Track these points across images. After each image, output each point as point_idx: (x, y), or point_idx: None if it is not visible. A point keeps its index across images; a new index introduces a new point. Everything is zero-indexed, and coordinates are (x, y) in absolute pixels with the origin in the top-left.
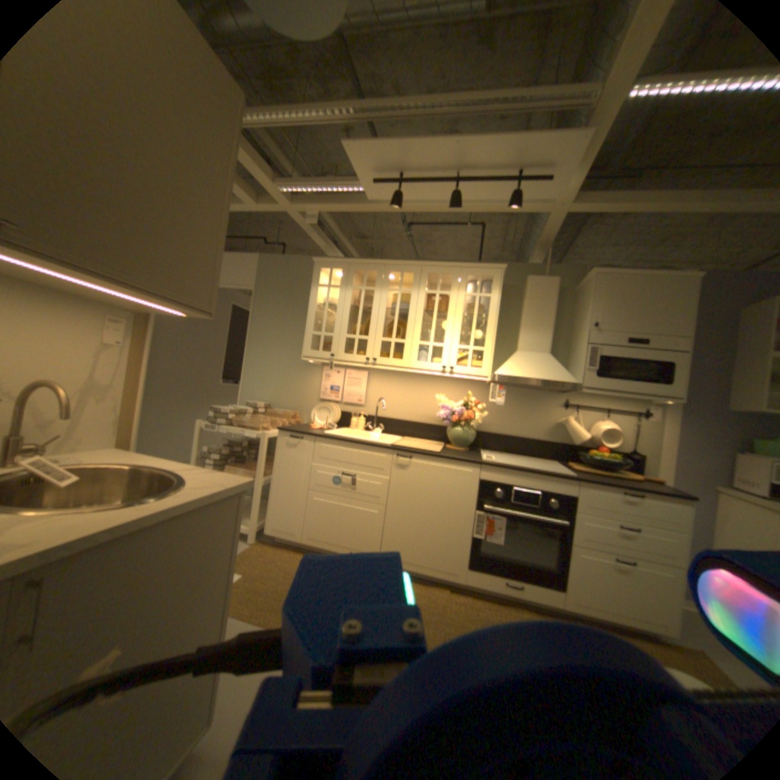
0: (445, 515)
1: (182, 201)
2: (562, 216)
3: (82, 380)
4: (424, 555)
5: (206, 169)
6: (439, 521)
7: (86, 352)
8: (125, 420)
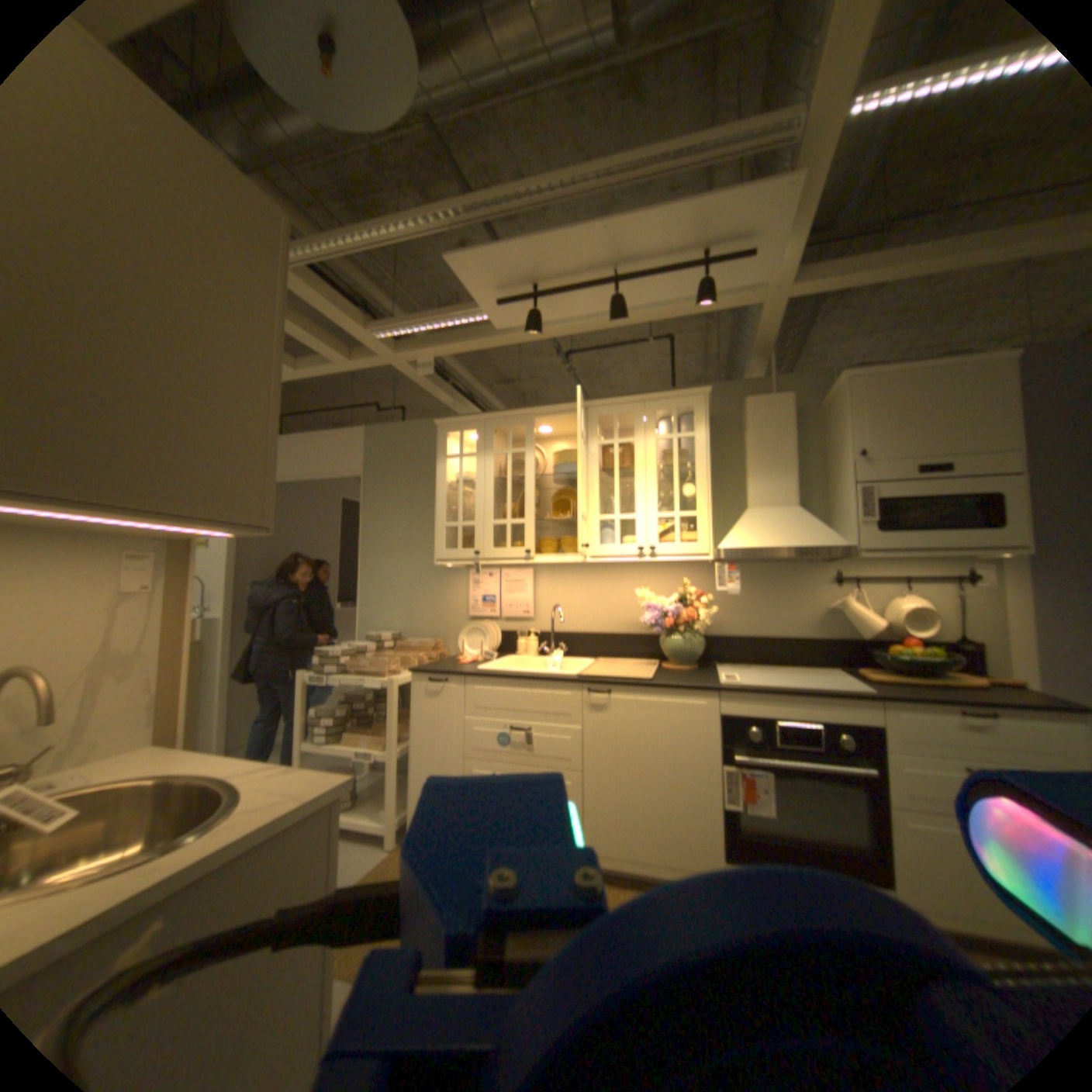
0: (677, 777)
1: (202, 373)
2: (782, 304)
3: (93, 652)
4: (653, 846)
5: (238, 323)
6: (668, 788)
7: (97, 610)
8: (167, 700)
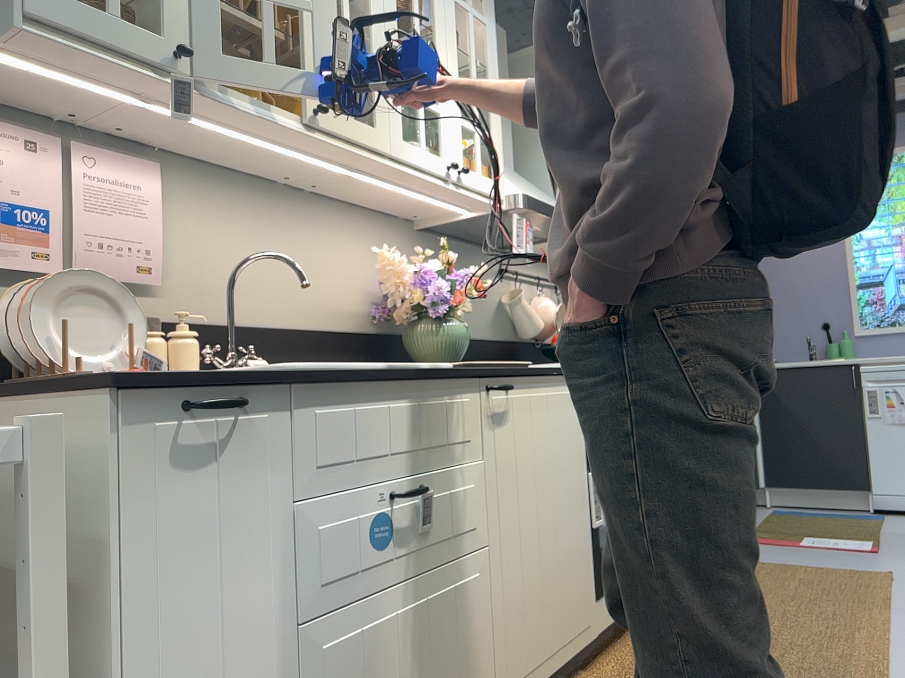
0: (565, 504)
1: None
2: None
3: None
4: (555, 622)
5: None
6: (561, 524)
7: None
8: None
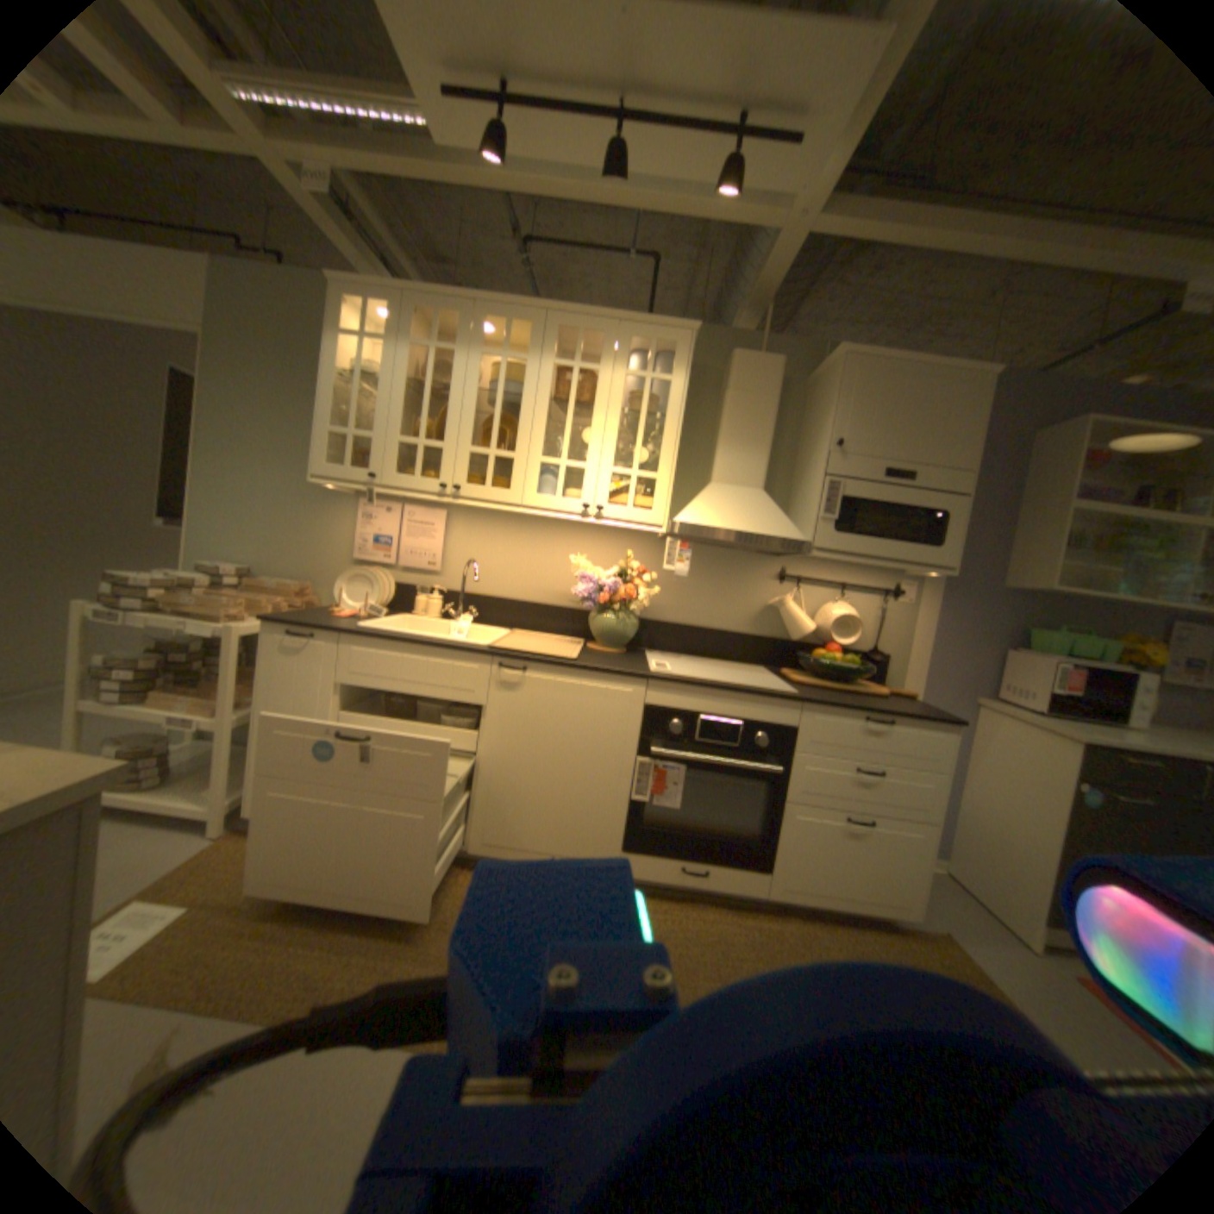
0: (586, 766)
1: None
2: (794, 246)
3: None
4: (549, 836)
5: None
6: (575, 777)
7: None
8: None
